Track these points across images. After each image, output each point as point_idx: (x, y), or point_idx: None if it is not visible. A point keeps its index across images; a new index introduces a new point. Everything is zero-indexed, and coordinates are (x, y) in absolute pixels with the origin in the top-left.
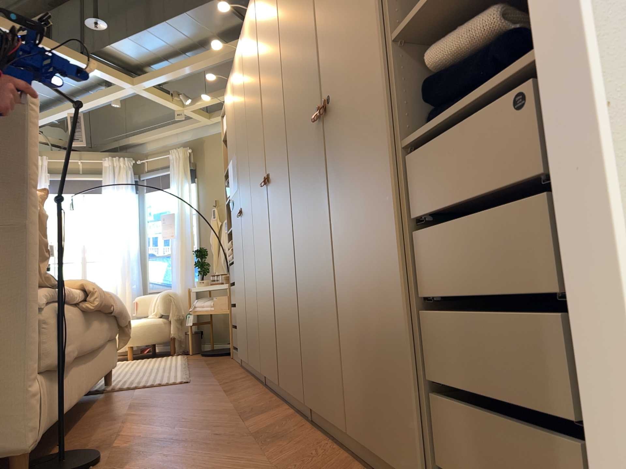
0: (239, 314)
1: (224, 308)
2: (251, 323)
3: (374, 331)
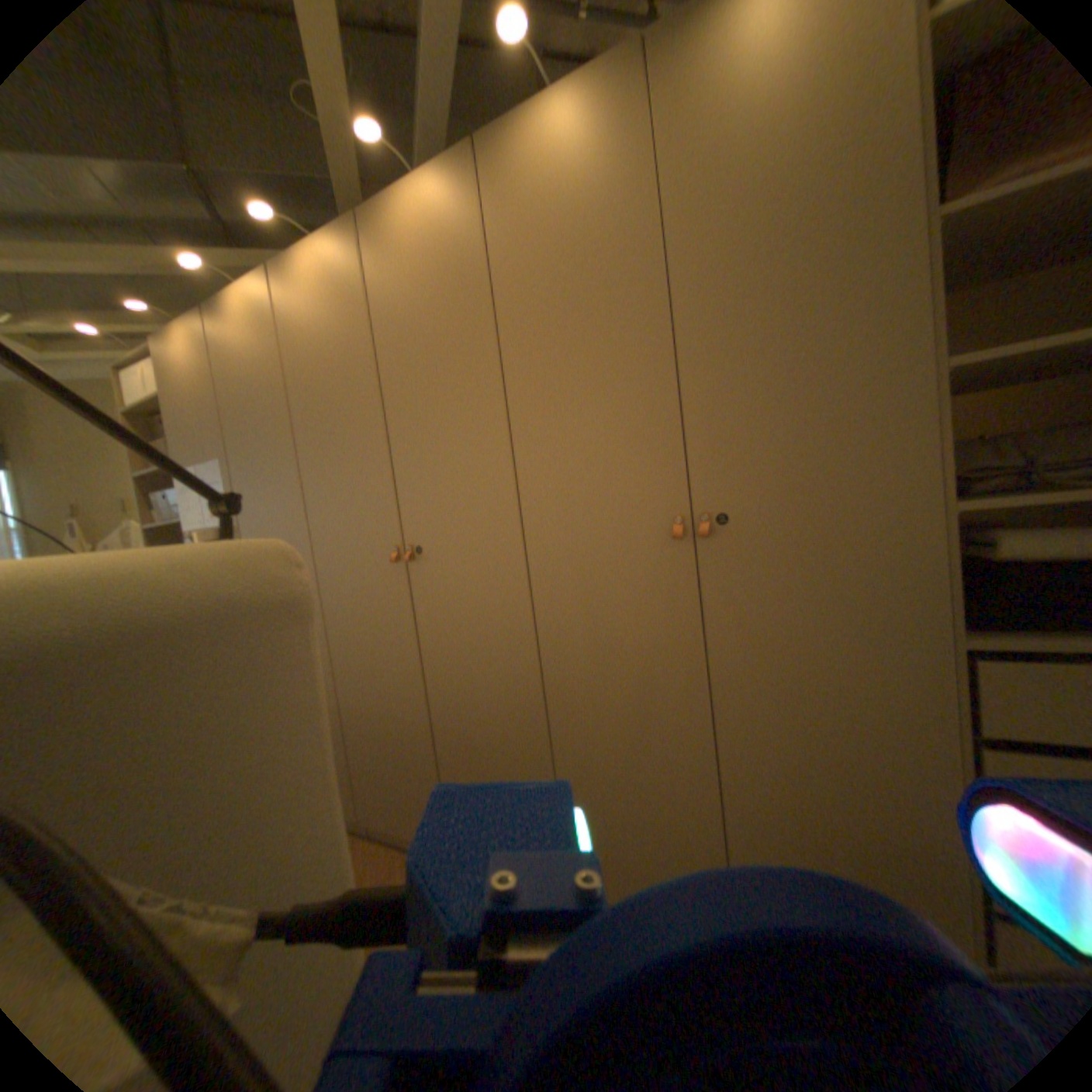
0: None
1: None
2: None
3: (821, 837)
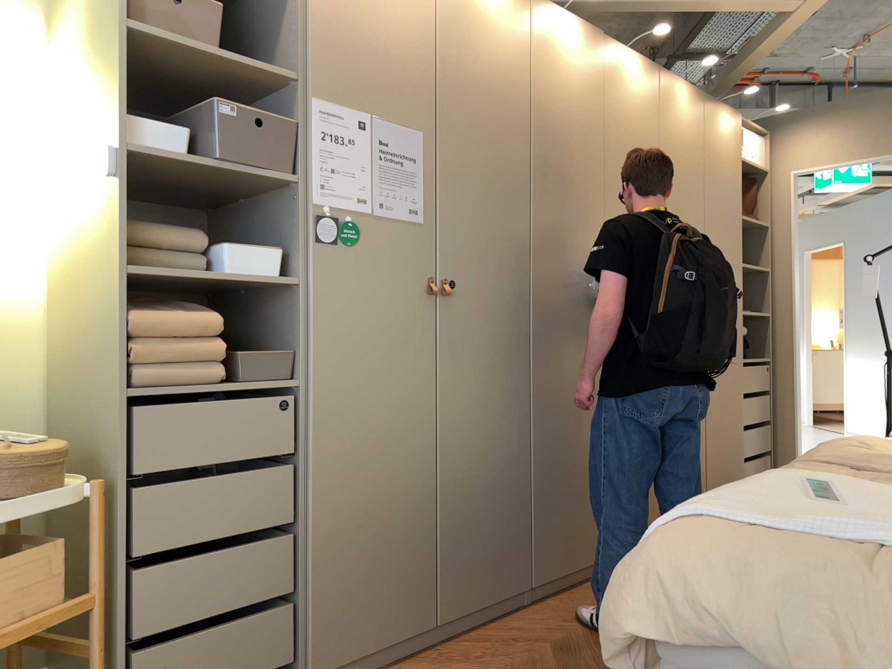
0: (351, 541)
1: (35, 602)
2: (472, 524)
3: (724, 444)
